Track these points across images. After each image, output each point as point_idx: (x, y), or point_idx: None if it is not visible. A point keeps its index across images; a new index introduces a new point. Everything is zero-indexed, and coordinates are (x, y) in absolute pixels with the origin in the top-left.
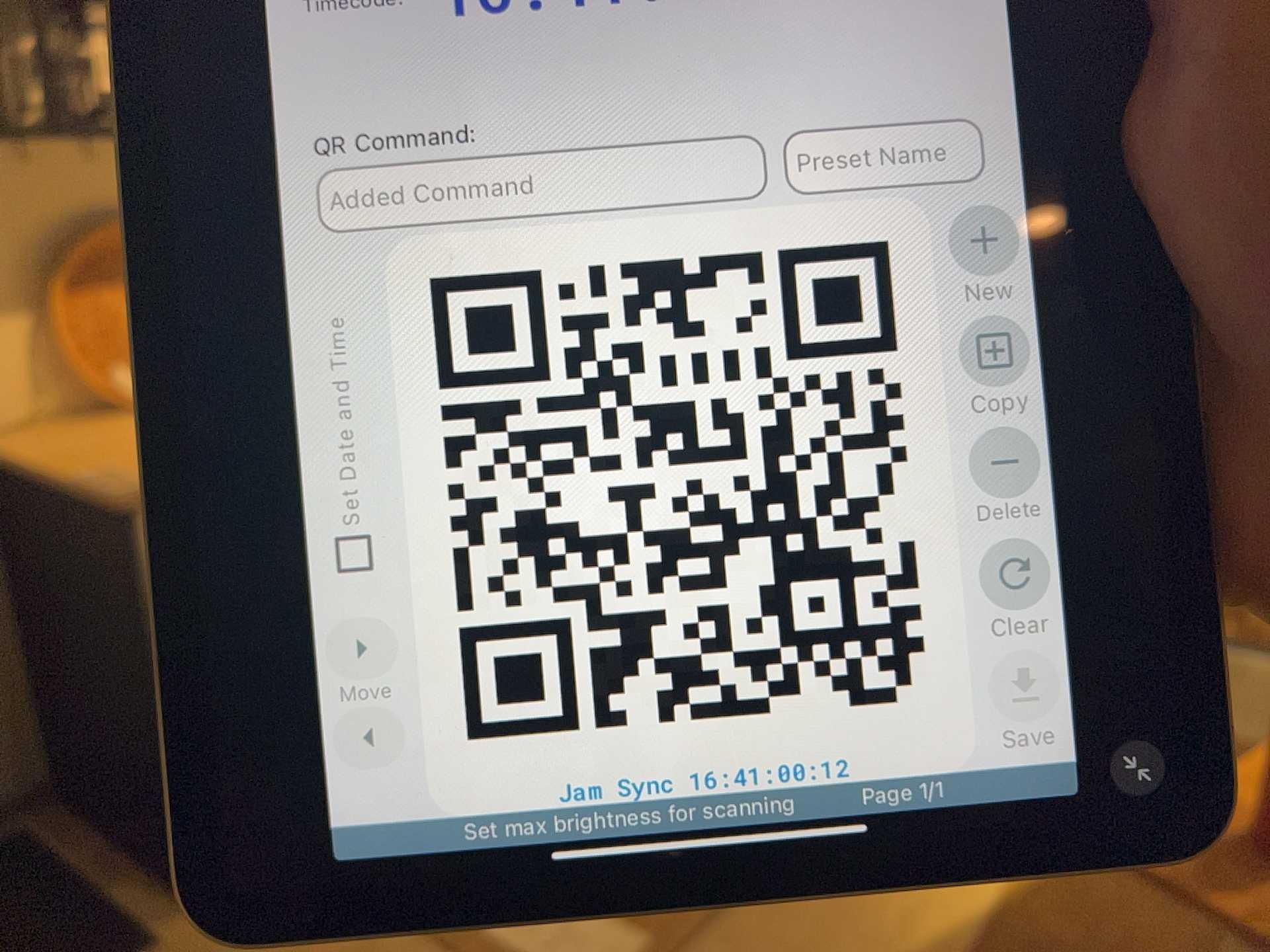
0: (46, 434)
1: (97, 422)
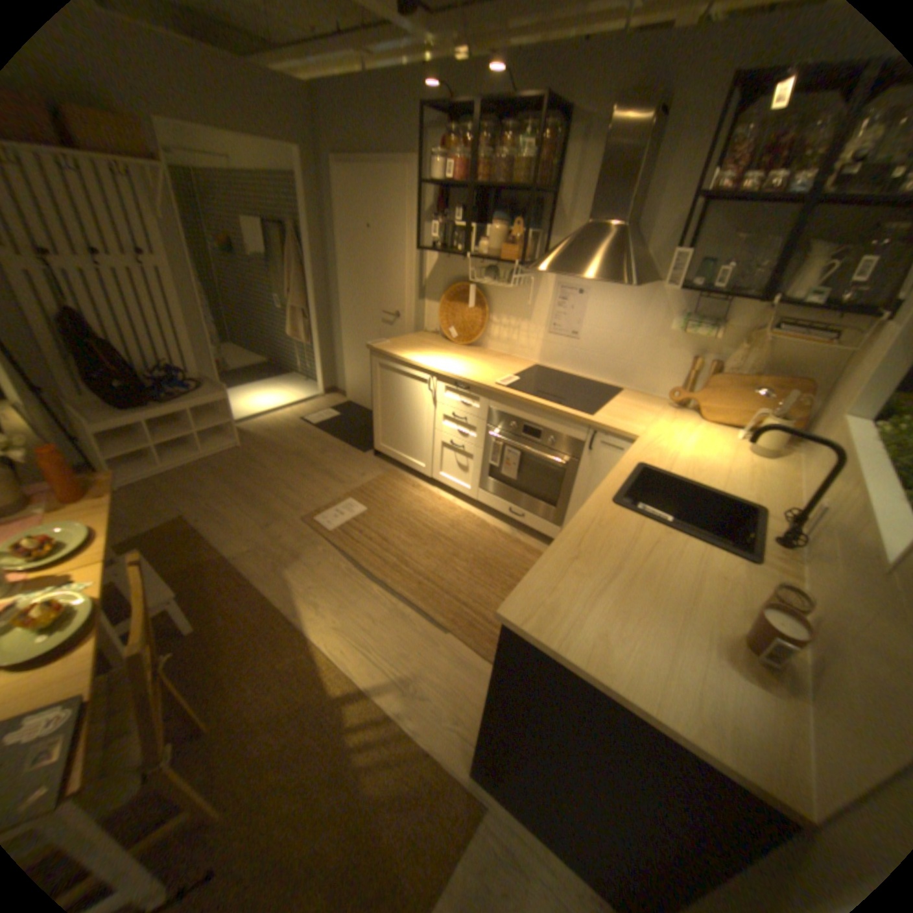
0: (428, 337)
1: (440, 340)
